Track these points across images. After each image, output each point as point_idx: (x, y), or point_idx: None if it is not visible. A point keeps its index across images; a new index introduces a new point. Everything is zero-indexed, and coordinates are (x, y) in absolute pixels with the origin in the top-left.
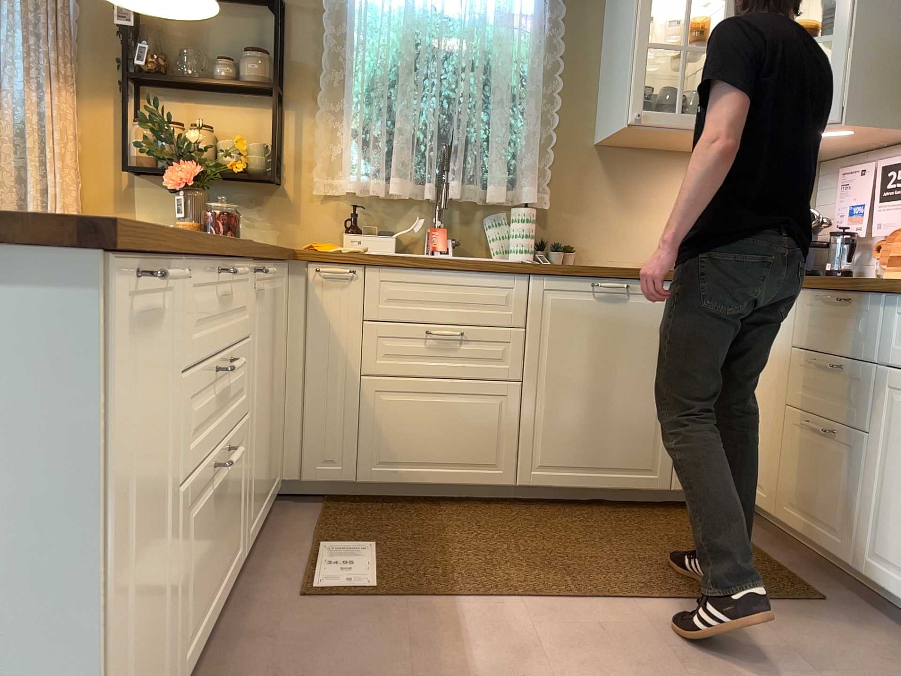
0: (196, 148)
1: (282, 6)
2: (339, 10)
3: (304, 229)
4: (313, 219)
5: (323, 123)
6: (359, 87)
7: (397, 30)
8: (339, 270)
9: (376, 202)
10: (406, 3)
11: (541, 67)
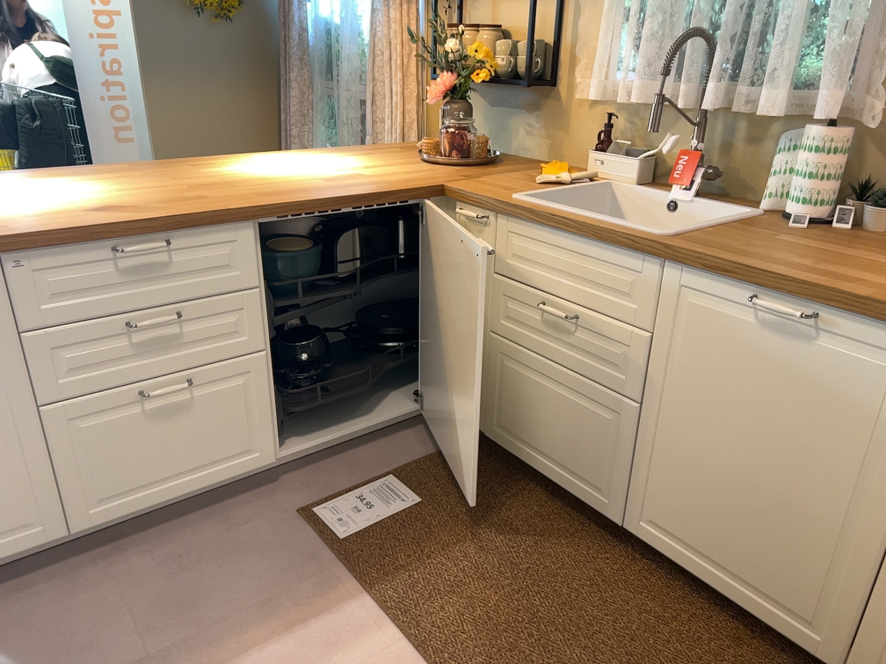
0: (458, 57)
1: None
2: None
3: (569, 141)
4: (578, 128)
5: (591, 8)
6: None
7: None
8: (470, 213)
9: (641, 109)
10: None
11: None
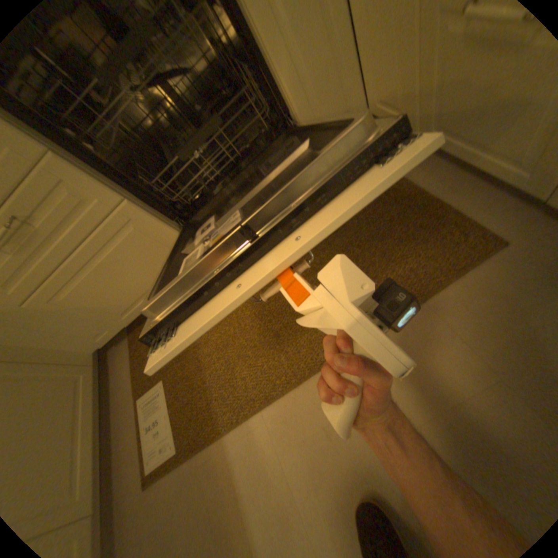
0: None
1: None
2: None
3: None
4: None
5: None
6: None
7: None
8: None
9: None
10: None
11: None
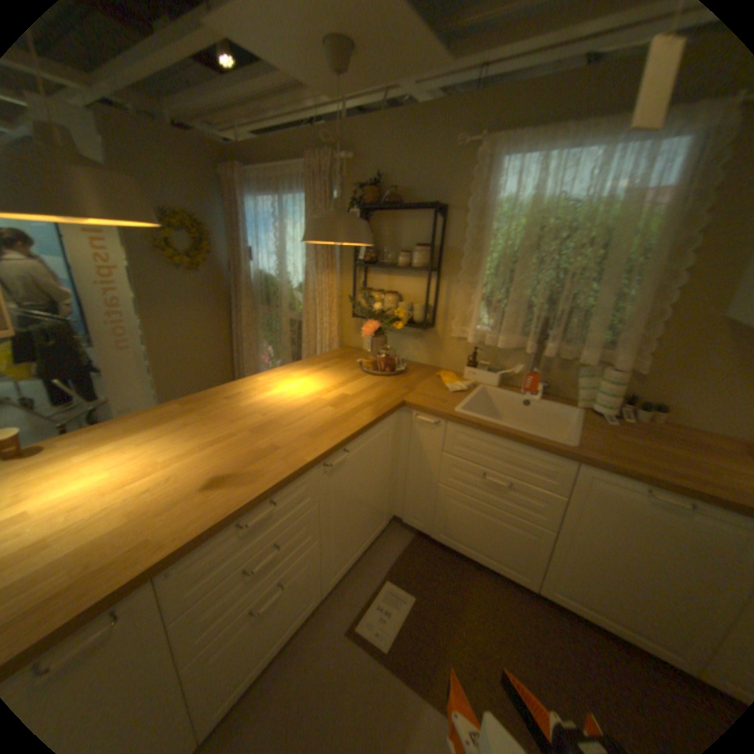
0: (380, 310)
1: (438, 211)
2: (482, 205)
3: (445, 356)
4: (451, 350)
5: (462, 289)
6: (487, 266)
7: (527, 215)
8: (429, 420)
9: (494, 344)
10: (535, 195)
11: (672, 241)
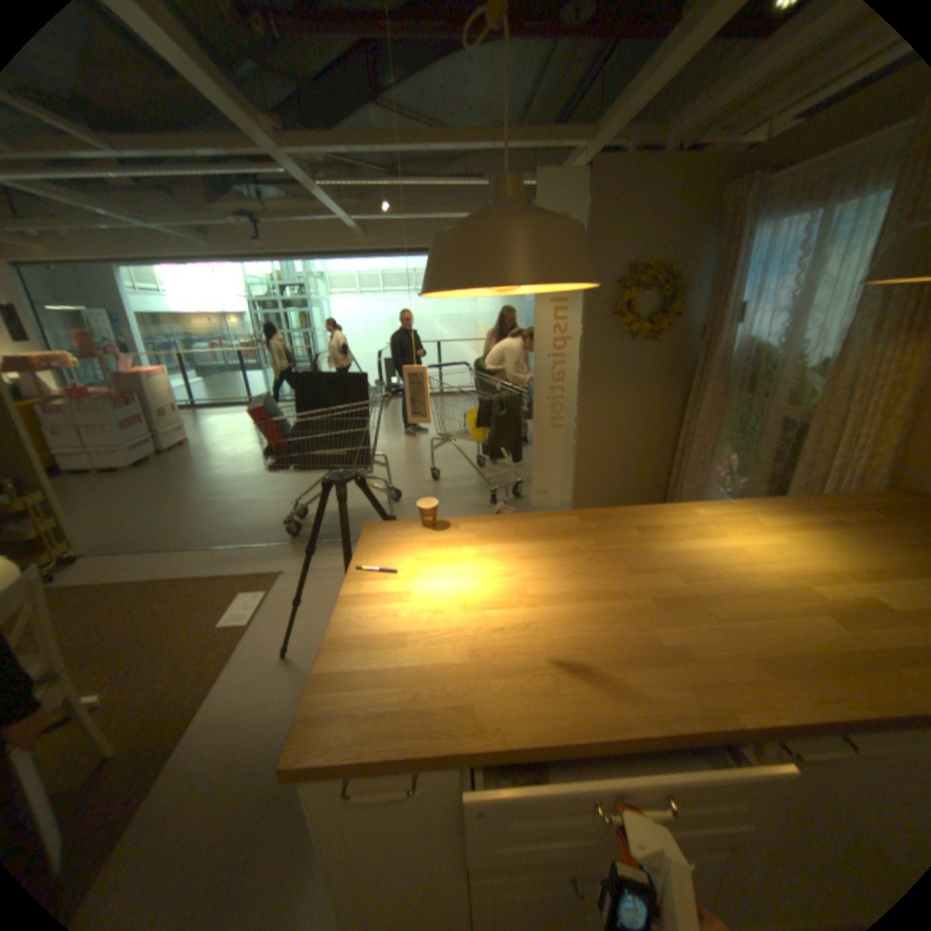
0: None
1: None
2: None
3: None
4: None
5: None
6: None
7: None
8: None
9: None
10: None
11: None
